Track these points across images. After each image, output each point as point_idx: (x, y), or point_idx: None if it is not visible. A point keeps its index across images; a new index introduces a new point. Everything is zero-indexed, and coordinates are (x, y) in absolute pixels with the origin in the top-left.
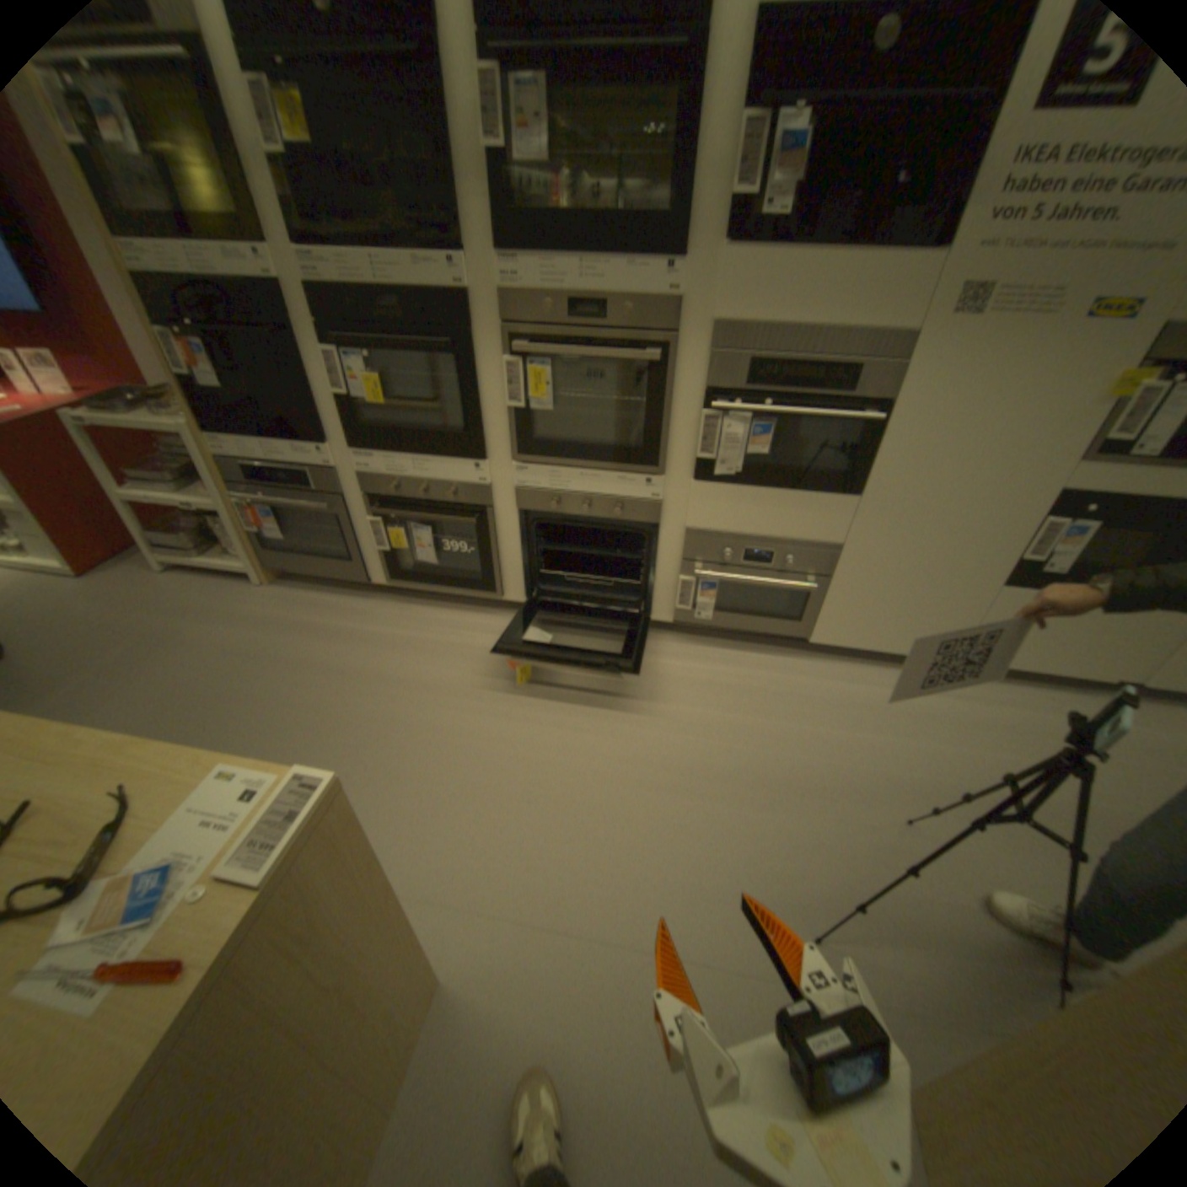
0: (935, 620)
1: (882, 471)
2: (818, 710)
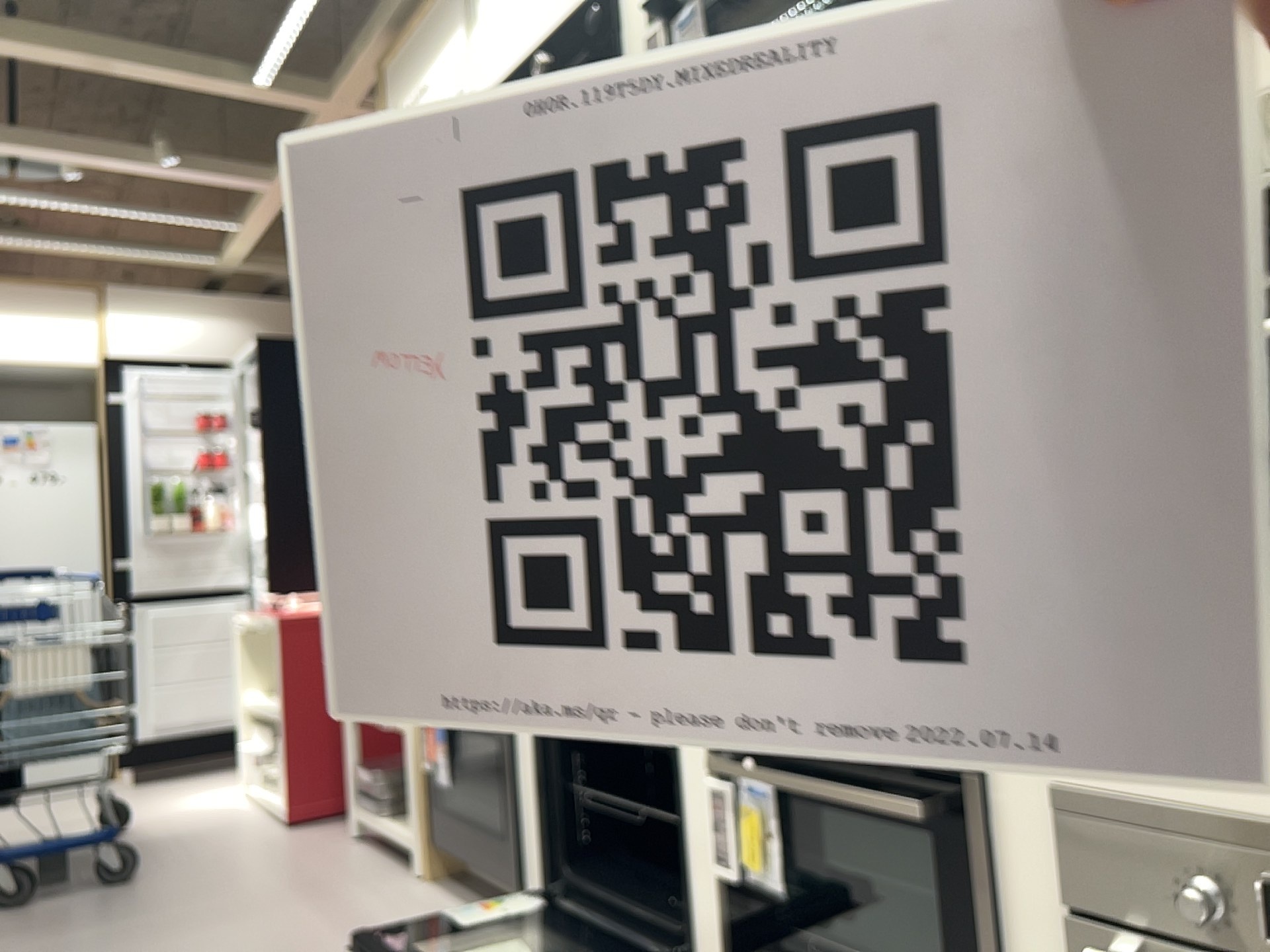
0: None
1: None
2: None
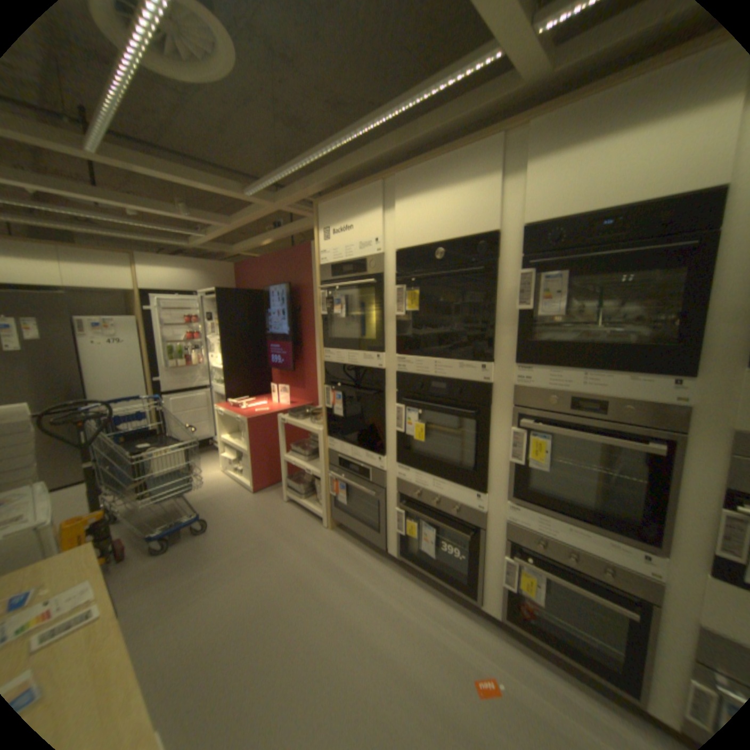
0: None
1: None
2: None
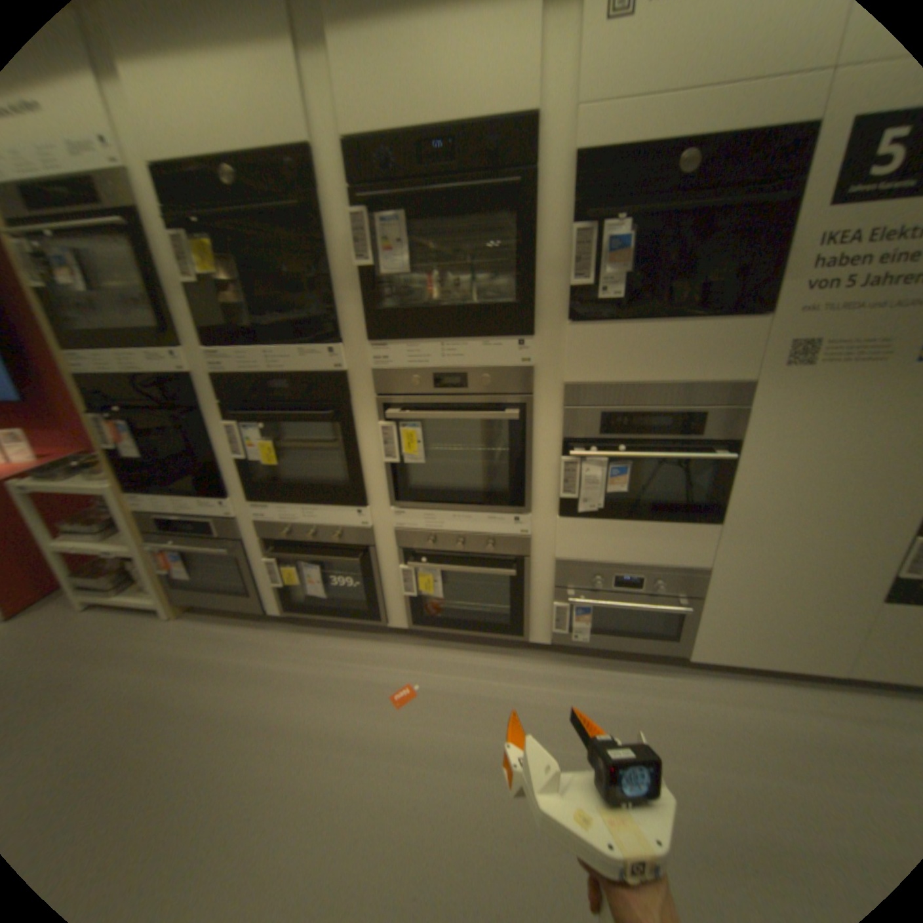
0: (819, 636)
1: (741, 501)
2: (718, 745)
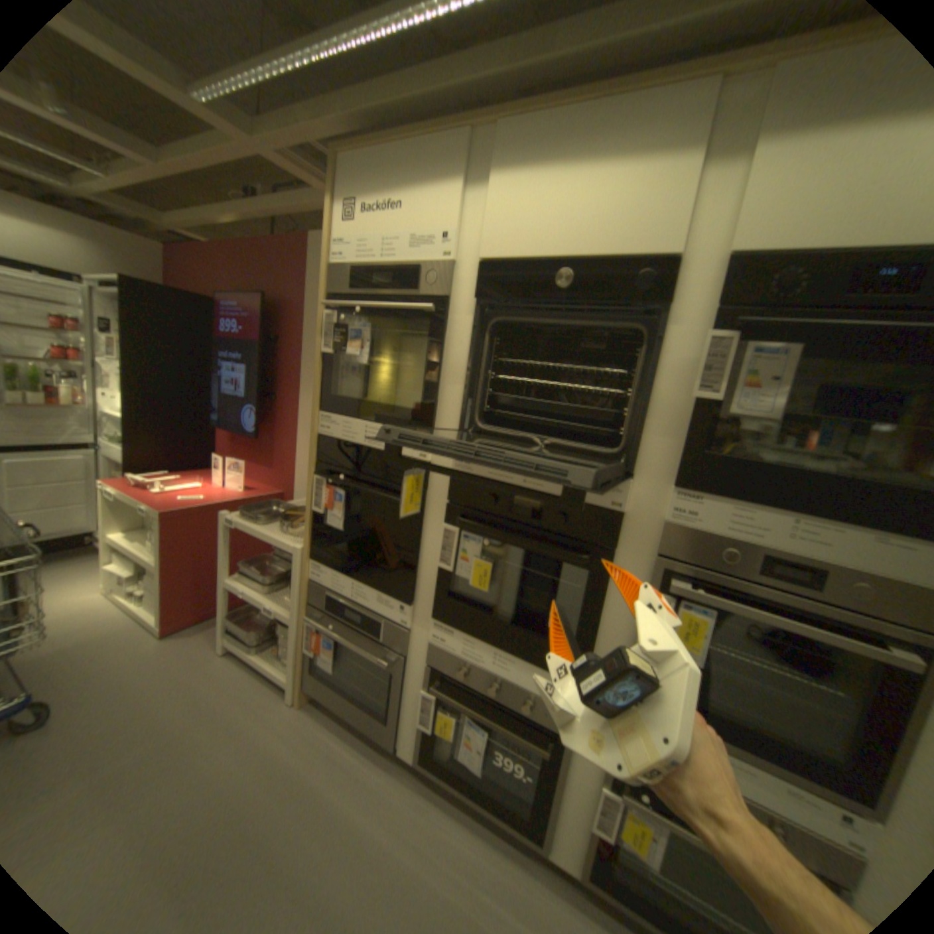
0: None
1: None
2: None
